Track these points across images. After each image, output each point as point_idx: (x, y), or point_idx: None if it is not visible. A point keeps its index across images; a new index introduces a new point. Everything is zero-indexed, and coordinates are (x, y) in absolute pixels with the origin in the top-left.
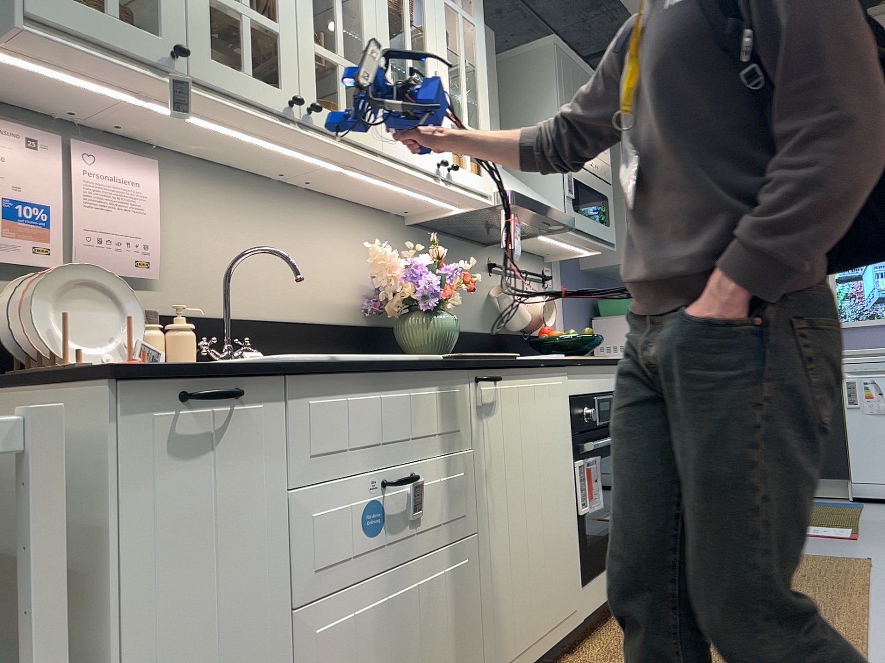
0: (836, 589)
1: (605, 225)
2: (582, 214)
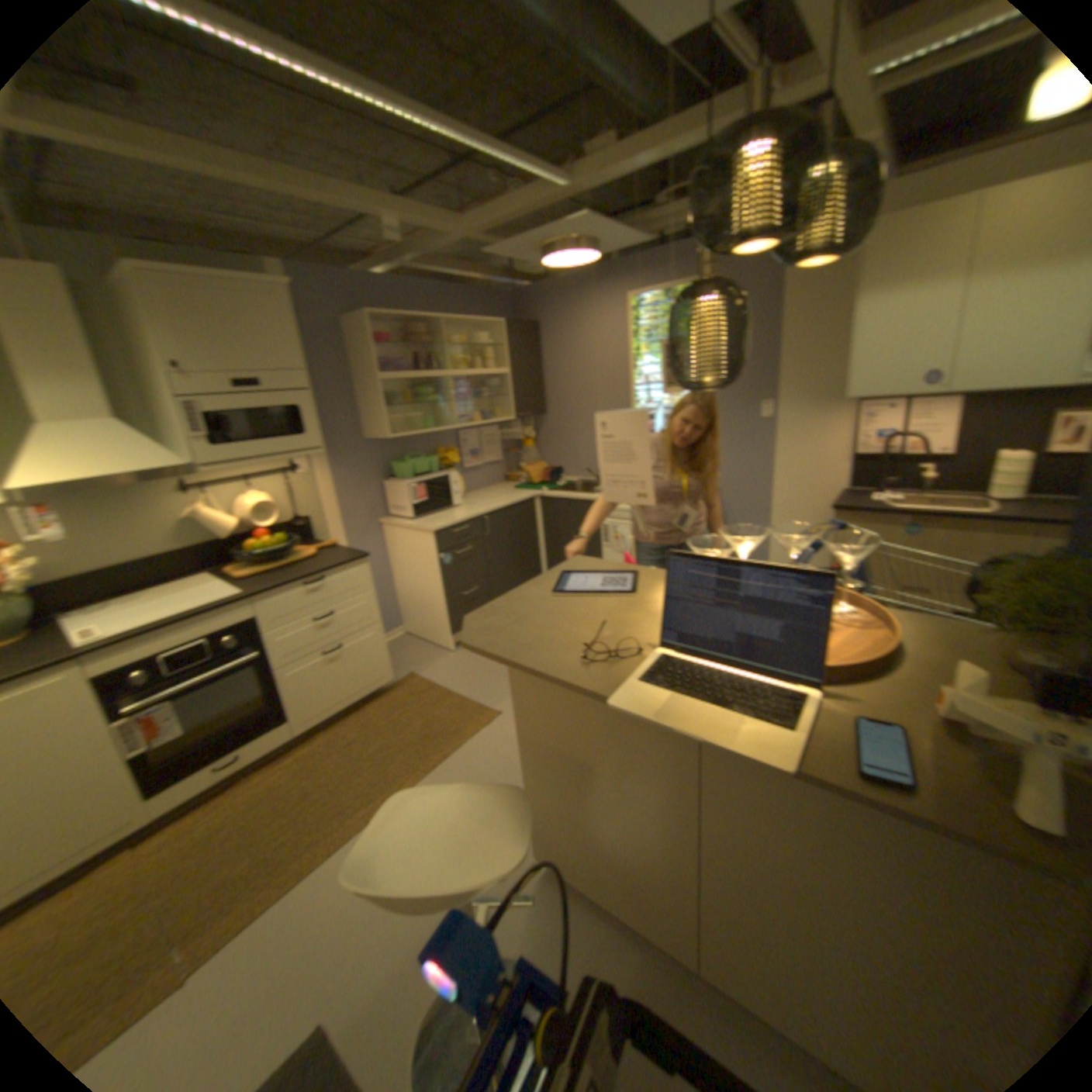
0: (417, 764)
1: (288, 438)
2: (228, 446)
